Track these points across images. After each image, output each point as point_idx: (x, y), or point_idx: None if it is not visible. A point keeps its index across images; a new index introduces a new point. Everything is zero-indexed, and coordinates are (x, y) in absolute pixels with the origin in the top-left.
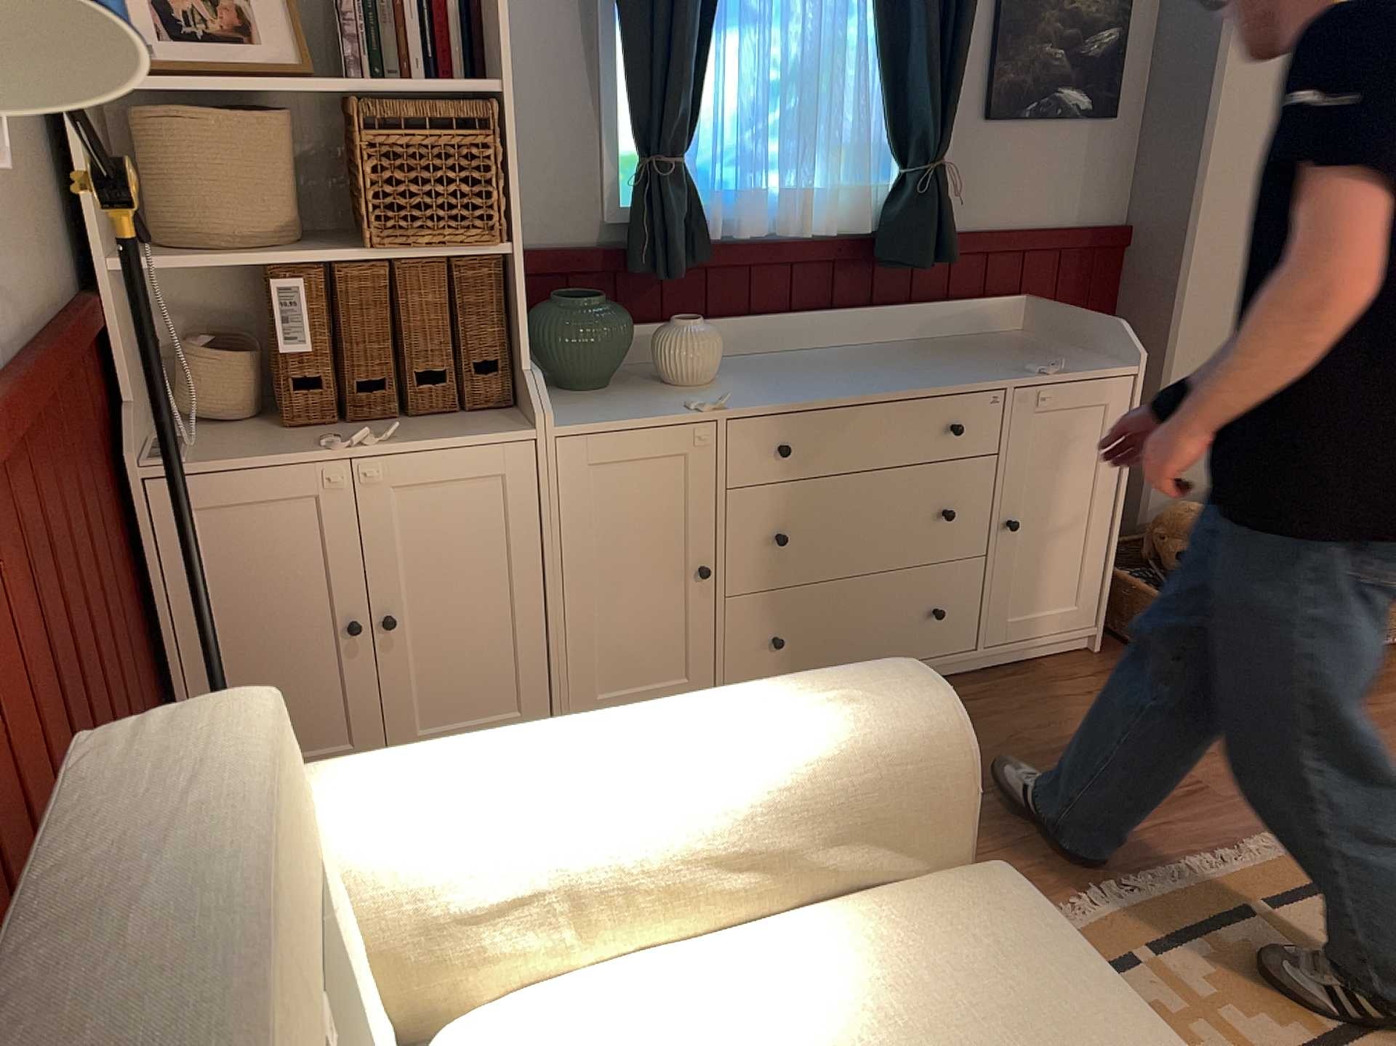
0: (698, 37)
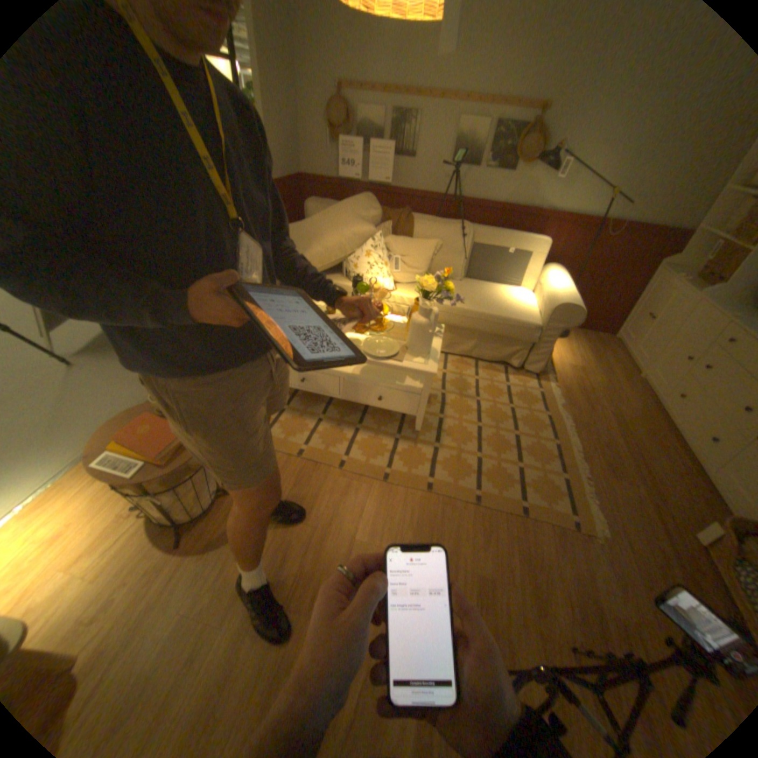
0: None
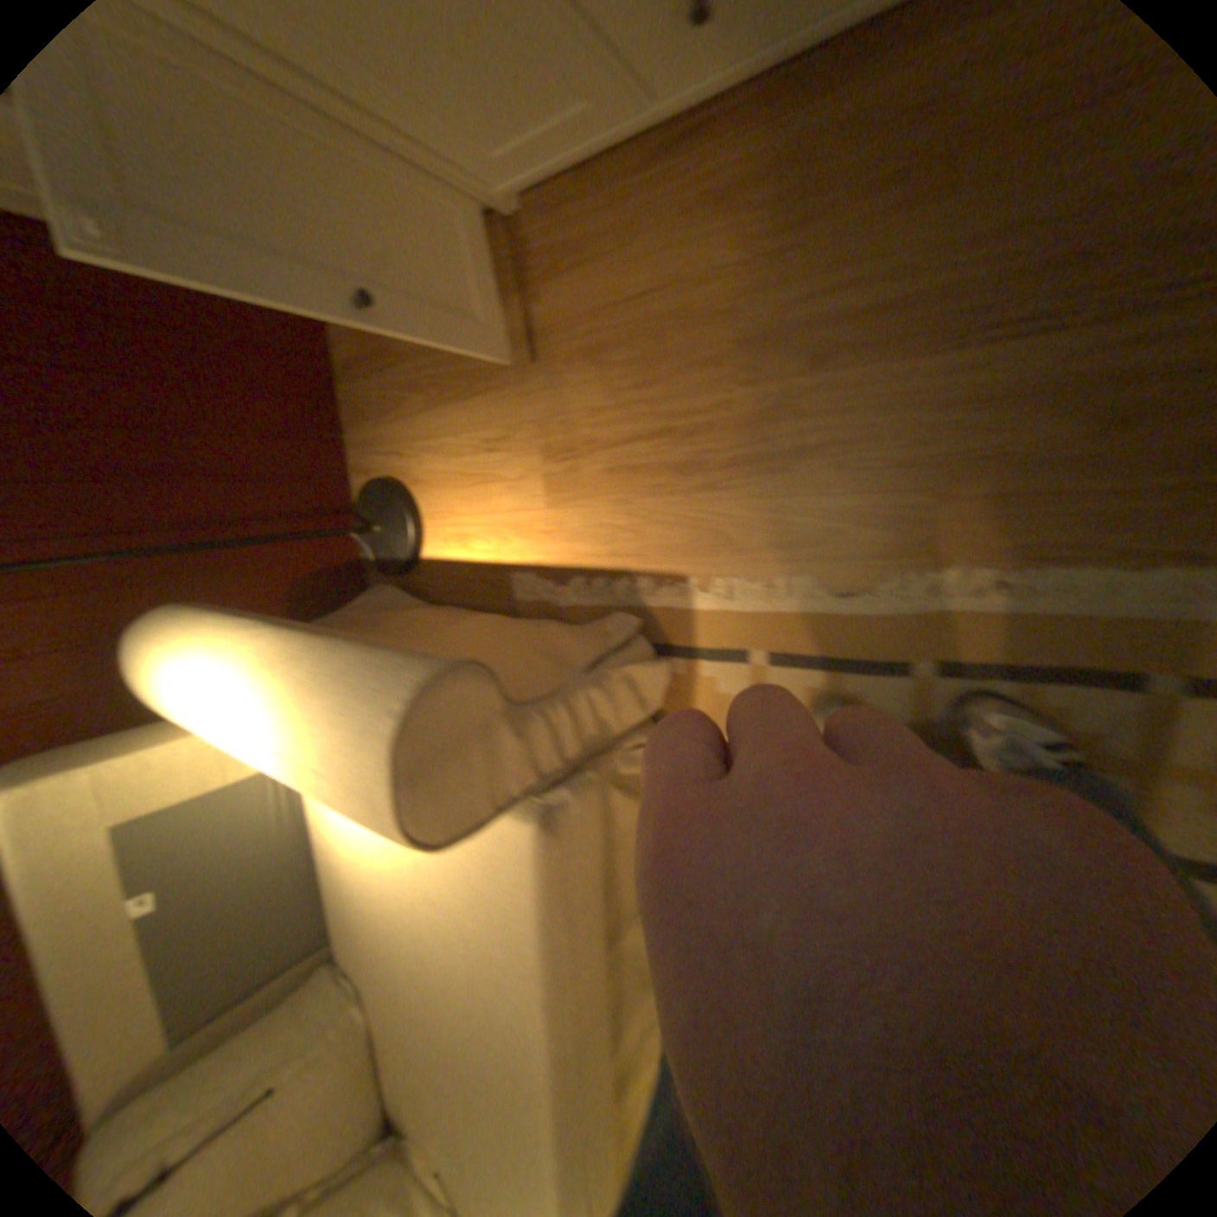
0: None
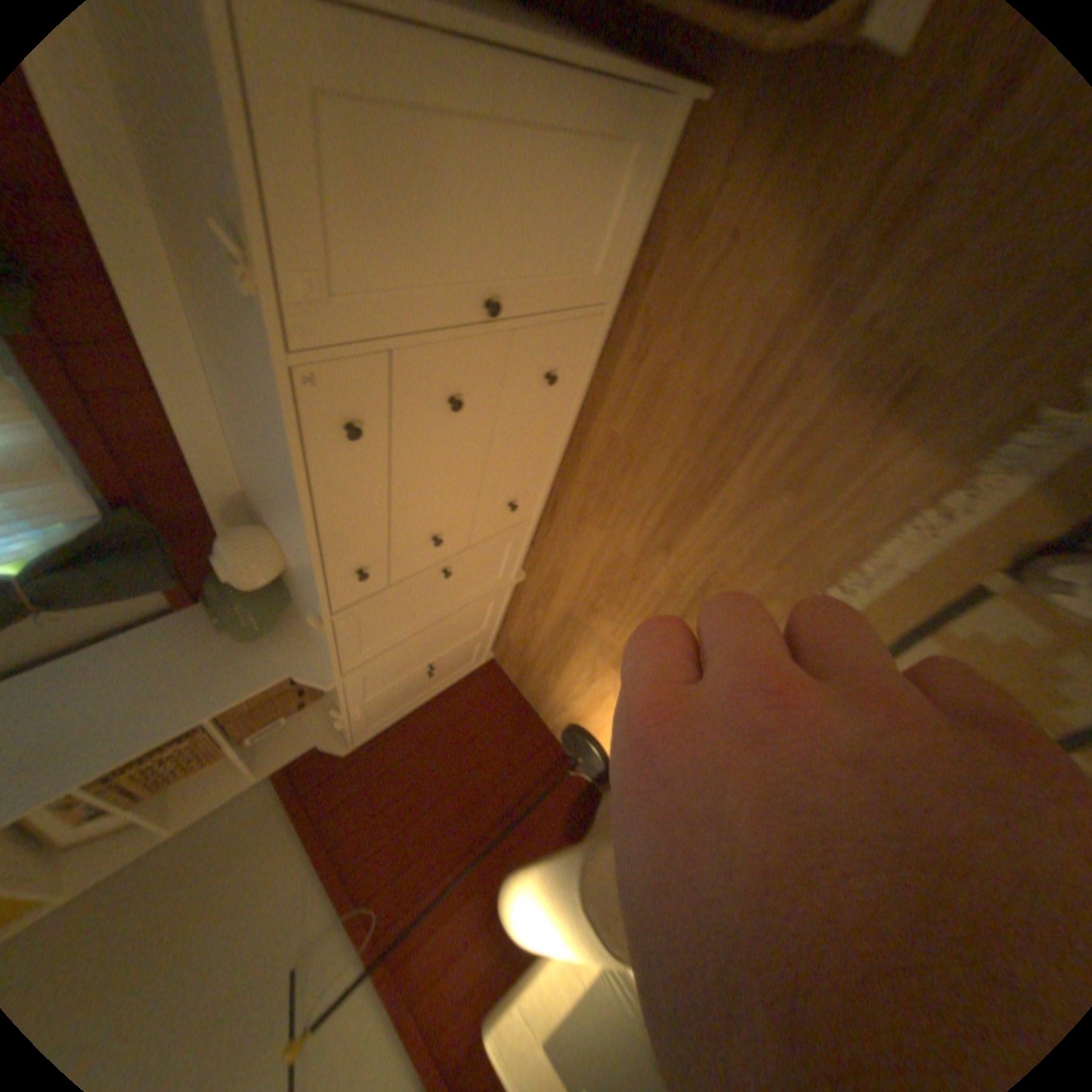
0: None
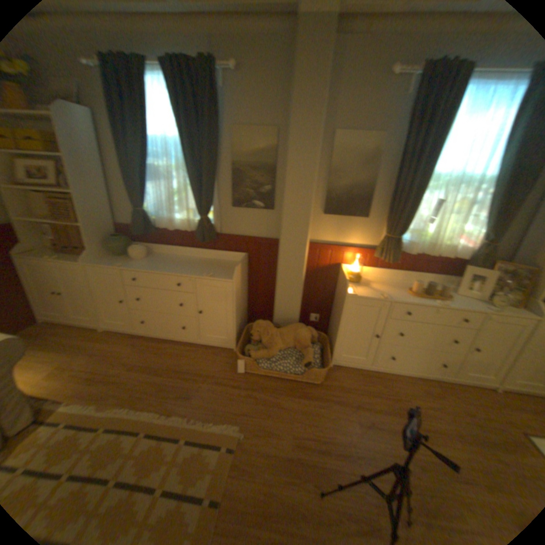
0: (137, 182)
